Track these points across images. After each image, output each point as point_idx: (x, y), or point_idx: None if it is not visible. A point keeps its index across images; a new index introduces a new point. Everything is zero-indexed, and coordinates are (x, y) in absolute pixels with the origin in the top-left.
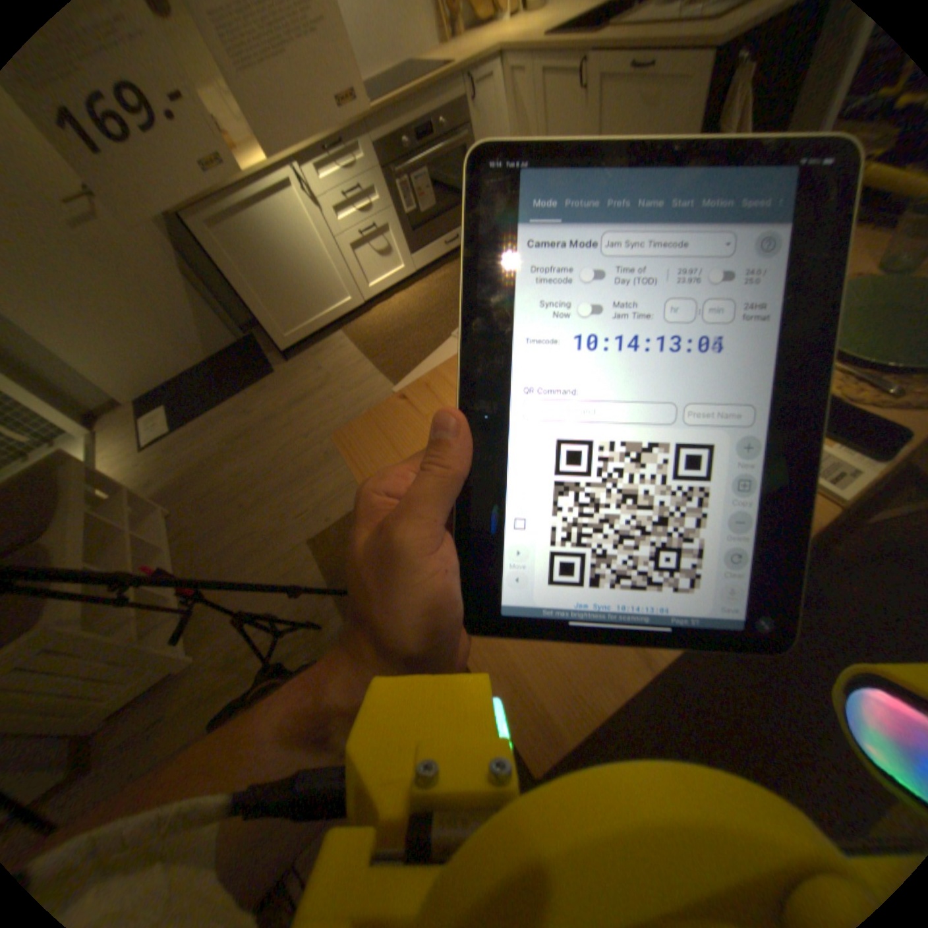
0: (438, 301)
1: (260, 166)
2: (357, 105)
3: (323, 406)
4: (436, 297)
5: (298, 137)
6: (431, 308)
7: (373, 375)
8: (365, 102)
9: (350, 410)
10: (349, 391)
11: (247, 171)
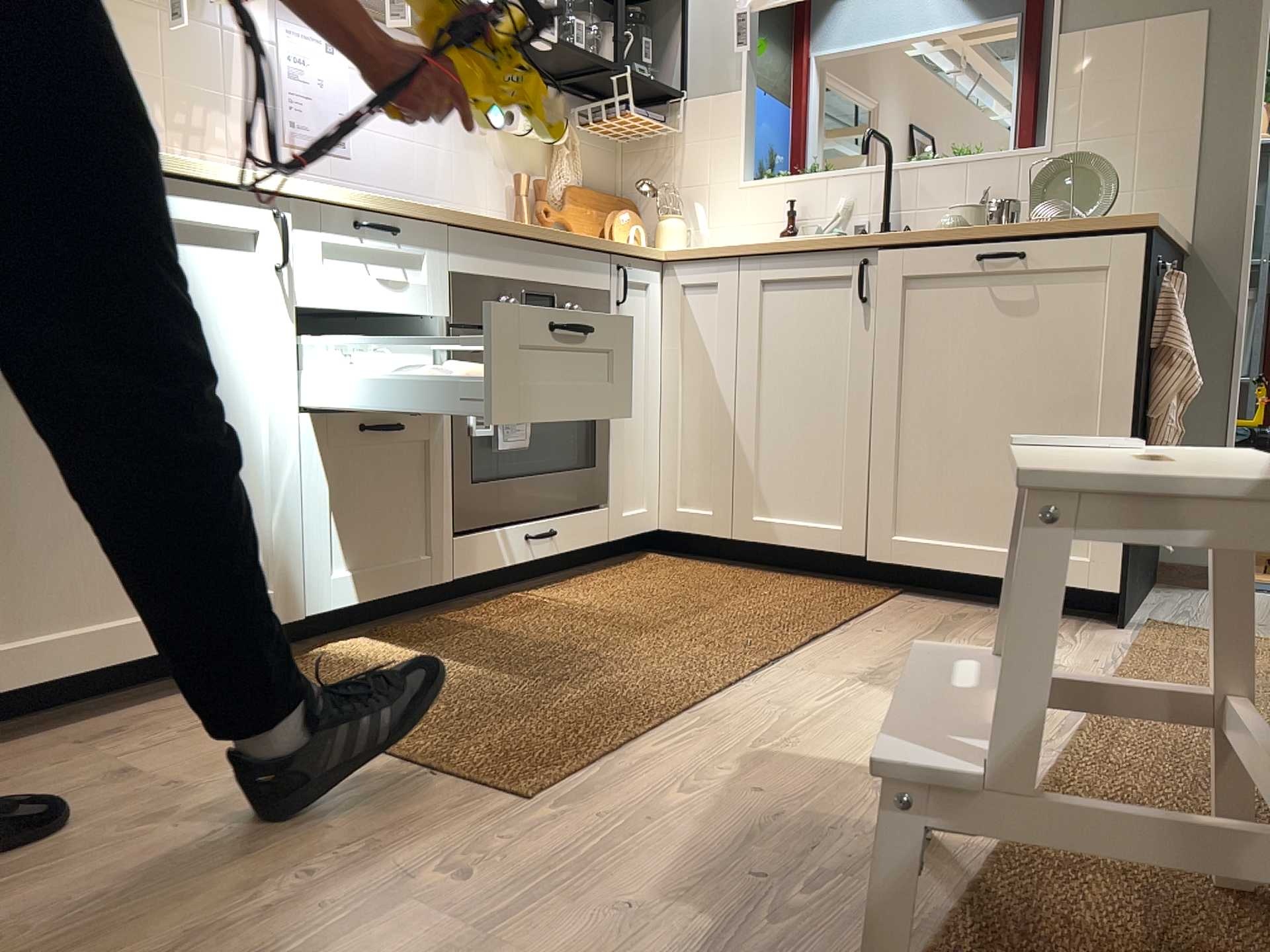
0: (545, 641)
1: (205, 187)
2: (433, 211)
3: (197, 886)
4: (534, 635)
5: (311, 187)
6: (535, 651)
7: (422, 779)
8: (450, 212)
9: (358, 889)
10: (322, 833)
11: (169, 176)
